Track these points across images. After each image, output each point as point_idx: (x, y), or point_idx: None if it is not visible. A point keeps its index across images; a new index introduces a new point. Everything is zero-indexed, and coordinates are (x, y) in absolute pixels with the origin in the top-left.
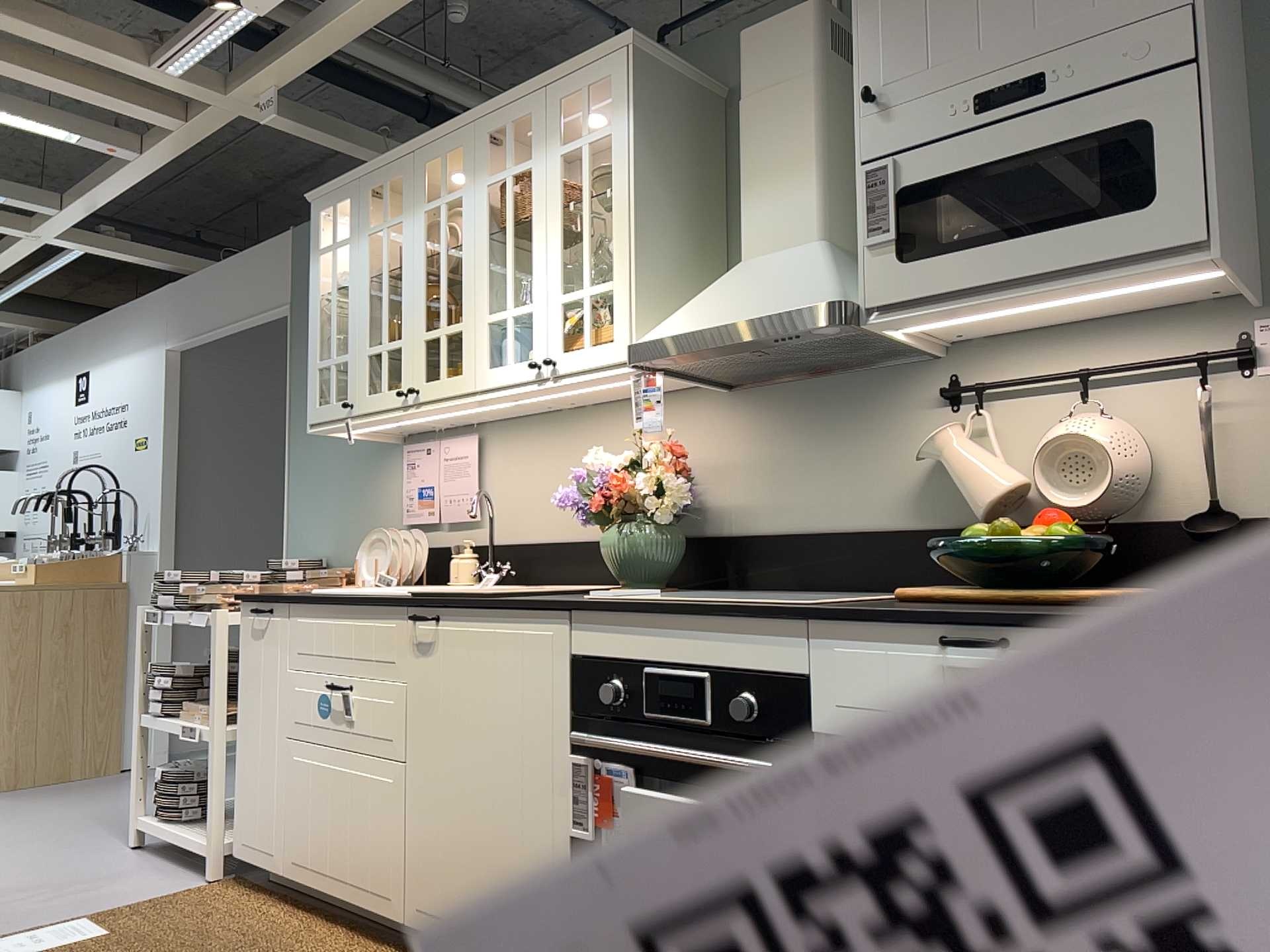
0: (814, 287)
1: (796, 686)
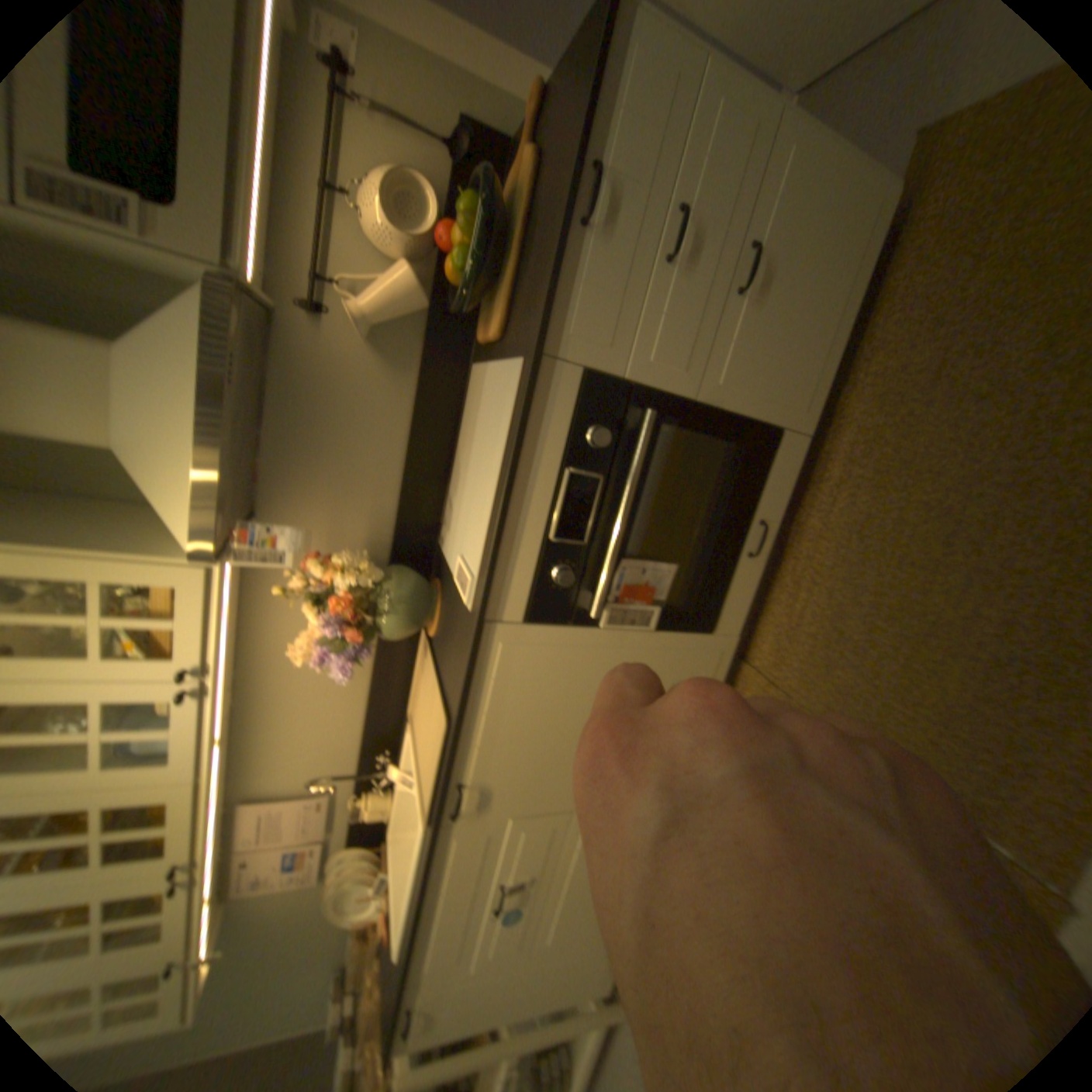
0: (181, 318)
1: (590, 383)
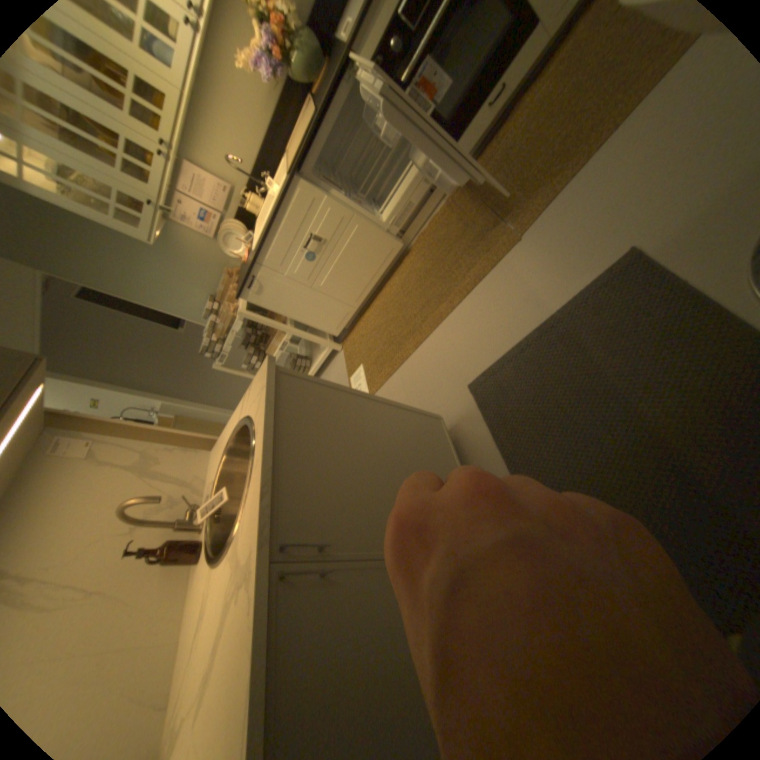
0: None
1: None
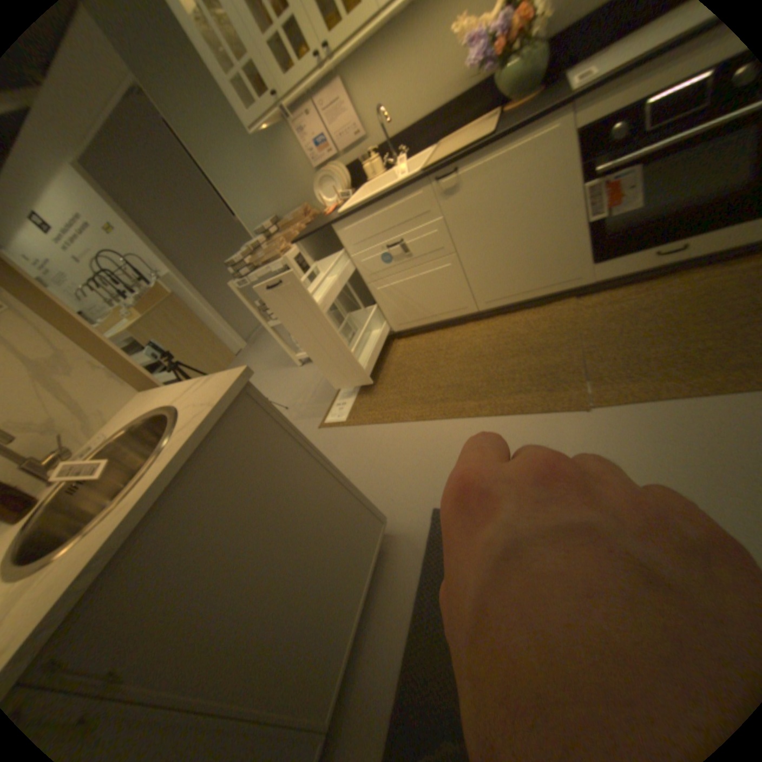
0: None
1: None
